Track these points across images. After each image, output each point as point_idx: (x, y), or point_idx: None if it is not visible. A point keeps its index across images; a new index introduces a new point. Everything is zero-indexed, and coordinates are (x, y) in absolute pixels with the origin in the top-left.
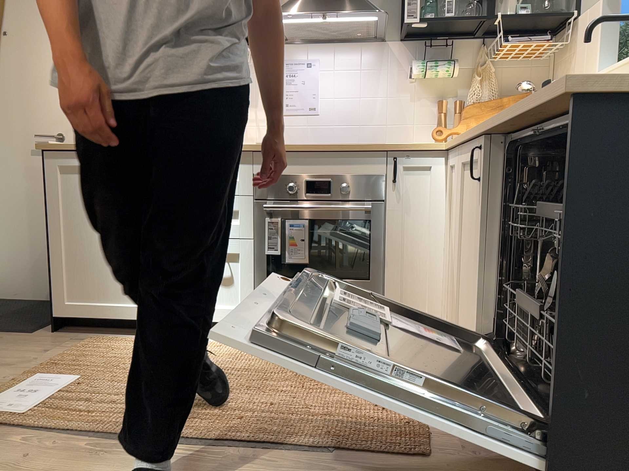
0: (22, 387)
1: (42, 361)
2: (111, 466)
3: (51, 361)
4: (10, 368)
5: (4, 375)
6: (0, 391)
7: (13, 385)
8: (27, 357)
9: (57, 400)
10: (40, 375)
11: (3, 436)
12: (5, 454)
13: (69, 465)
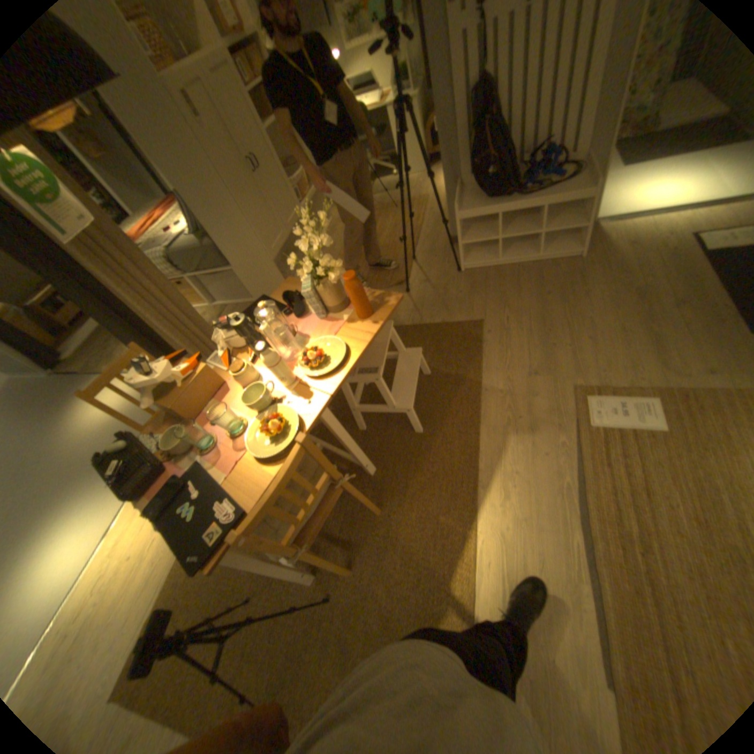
0: (632, 399)
1: (691, 381)
2: (556, 504)
3: (690, 389)
4: (667, 368)
5: (652, 373)
6: (622, 389)
7: (634, 391)
8: (694, 366)
9: (622, 432)
10: (659, 398)
11: (571, 426)
12: (553, 439)
13: (551, 479)
